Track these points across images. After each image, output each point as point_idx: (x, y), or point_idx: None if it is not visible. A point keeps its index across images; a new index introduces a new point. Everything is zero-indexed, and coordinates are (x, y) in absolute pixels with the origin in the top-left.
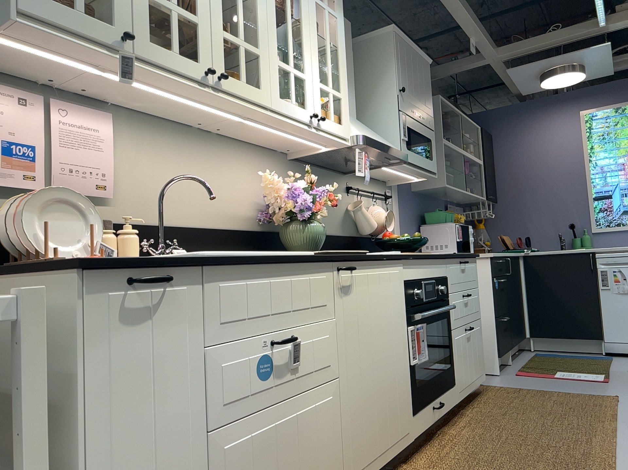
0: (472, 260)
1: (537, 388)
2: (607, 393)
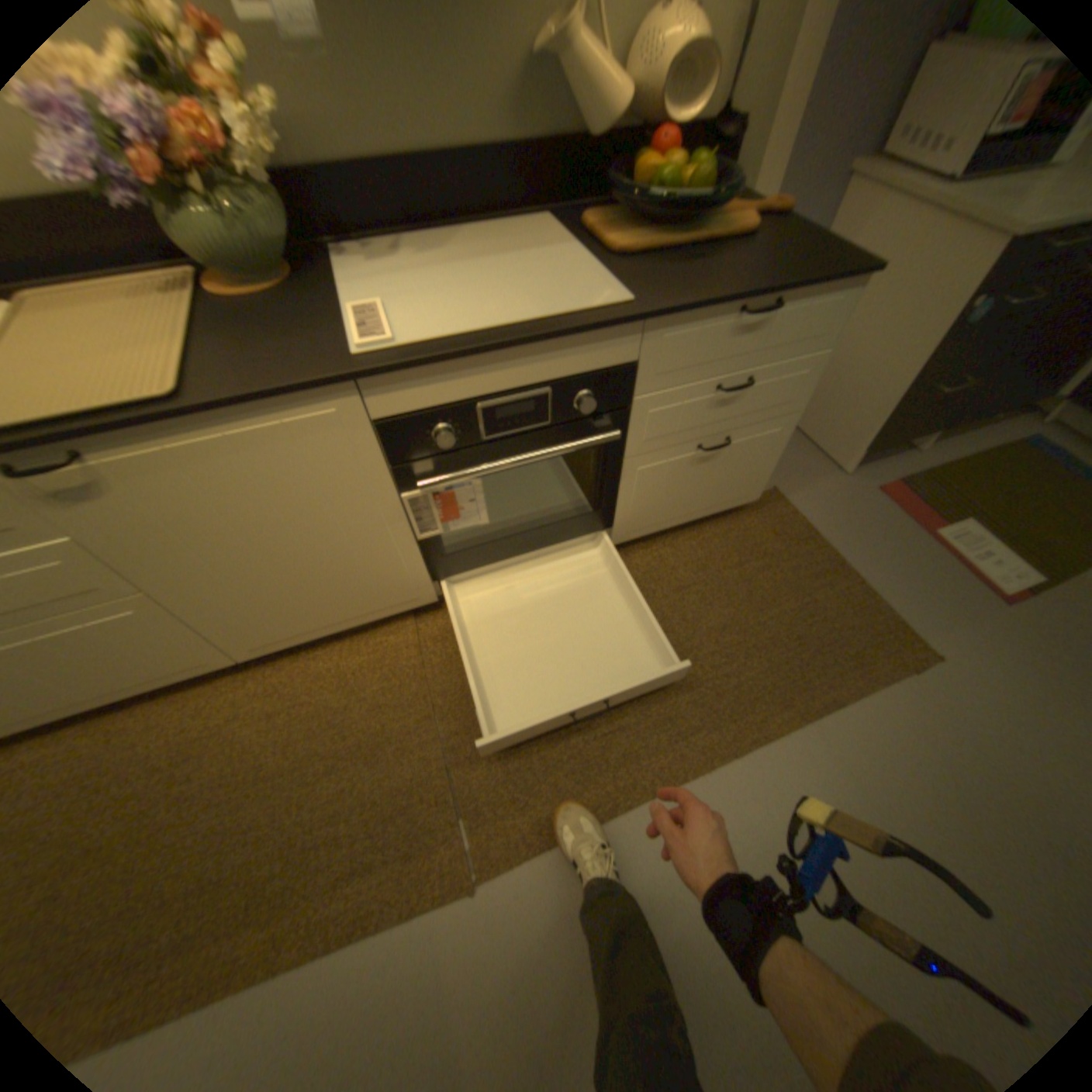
0: (832, 289)
1: (843, 552)
2: (938, 641)
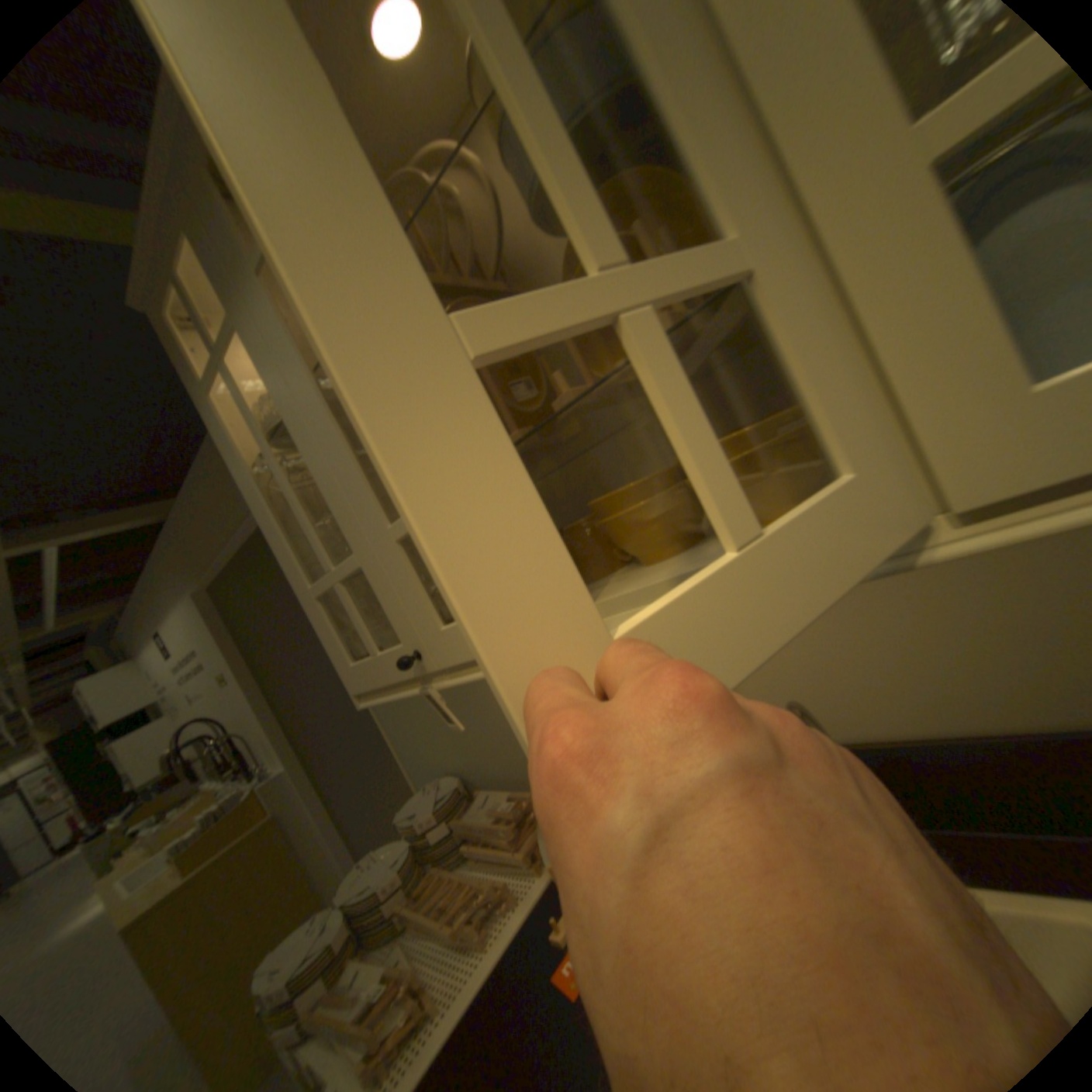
0: None
1: None
2: None
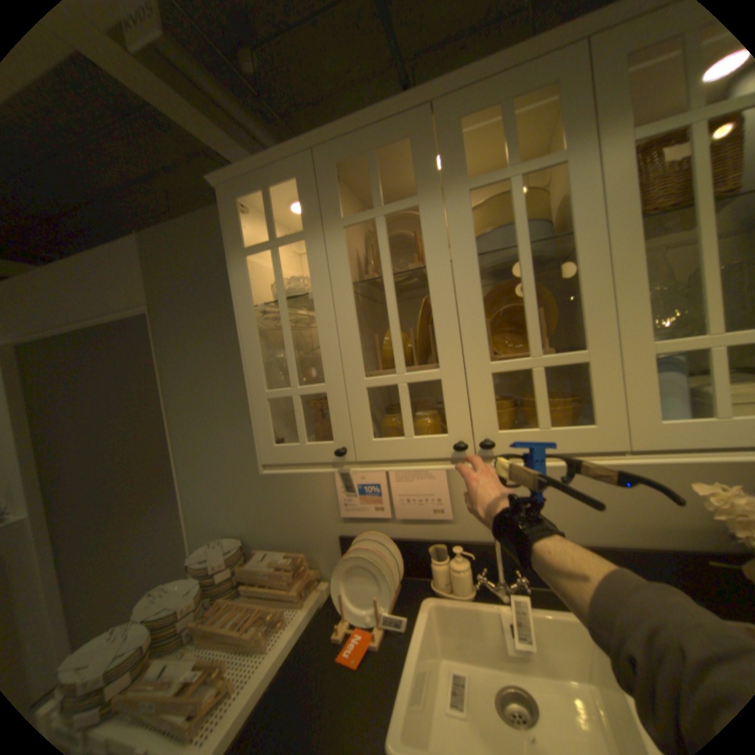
0: None
1: None
2: None
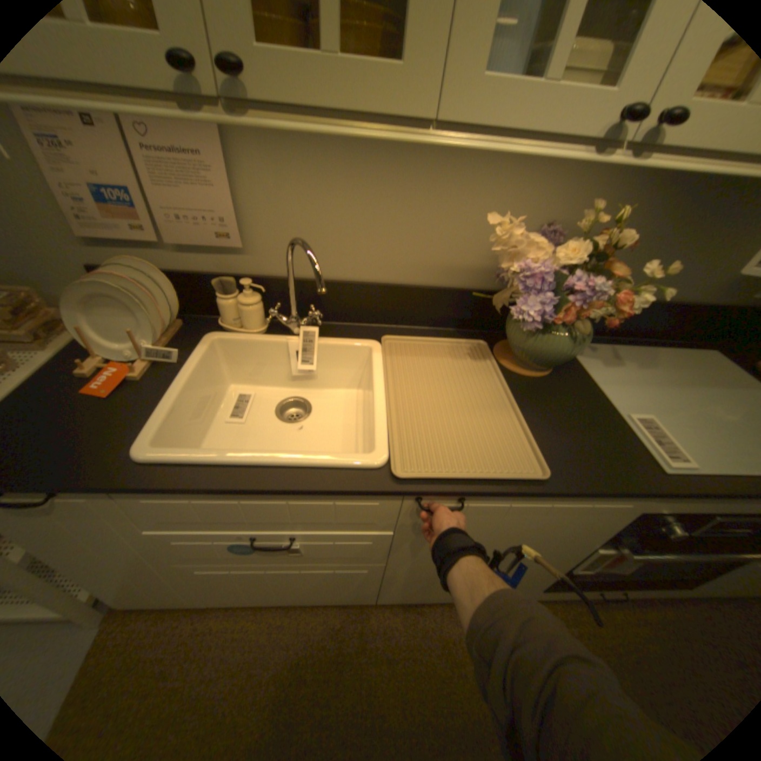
0: None
1: None
2: None
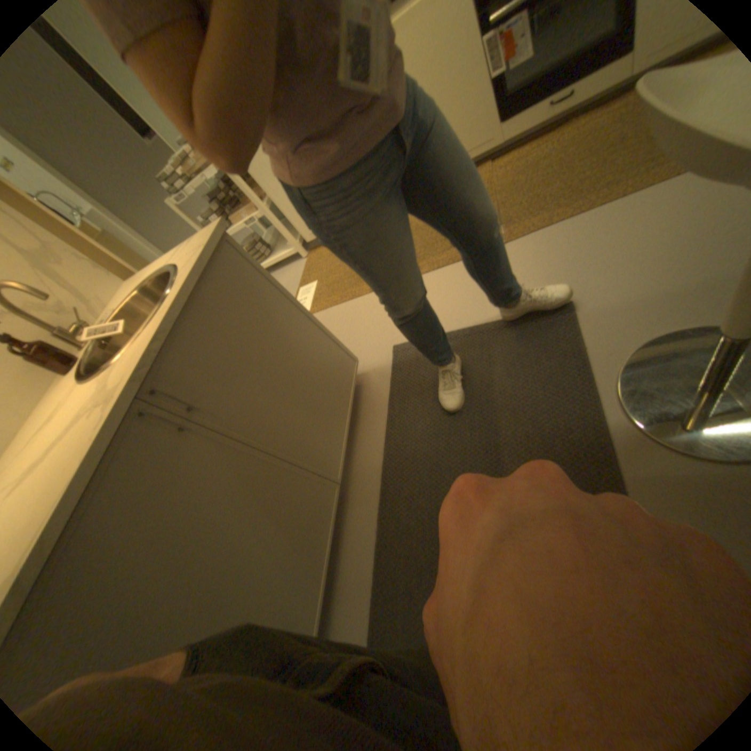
0: None
1: None
2: None
